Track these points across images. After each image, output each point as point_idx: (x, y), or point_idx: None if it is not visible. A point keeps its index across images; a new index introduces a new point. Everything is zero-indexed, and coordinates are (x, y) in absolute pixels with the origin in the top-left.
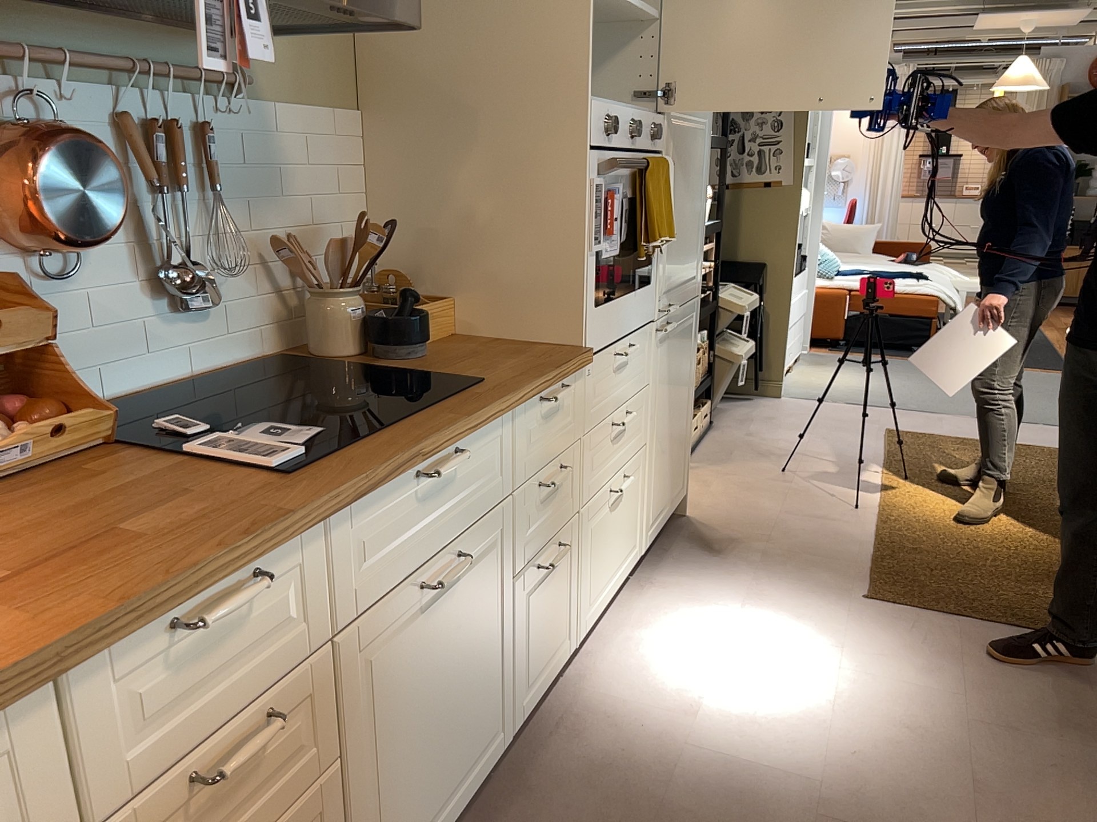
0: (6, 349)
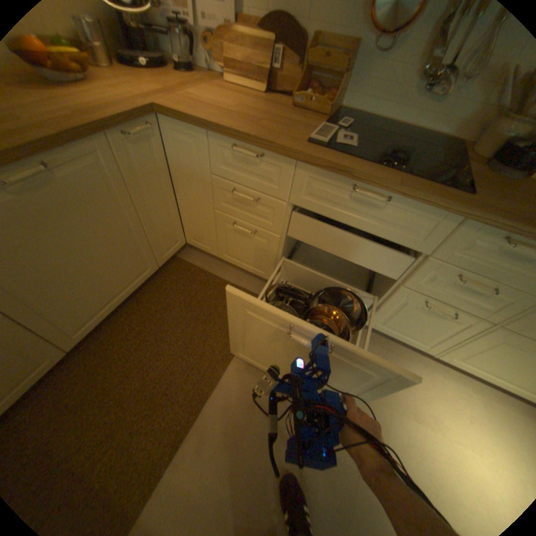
0: (328, 66)
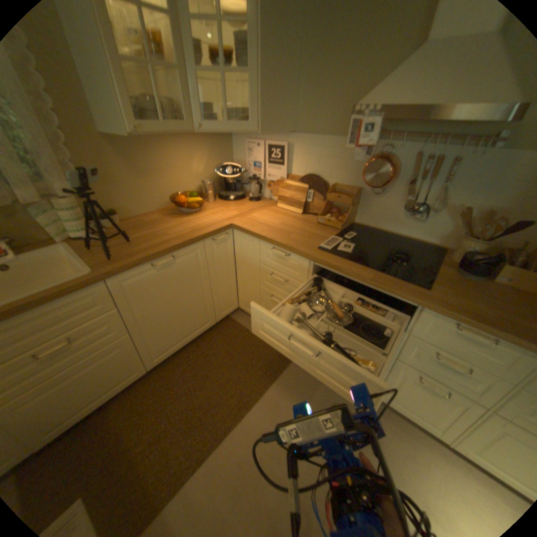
0: (340, 202)
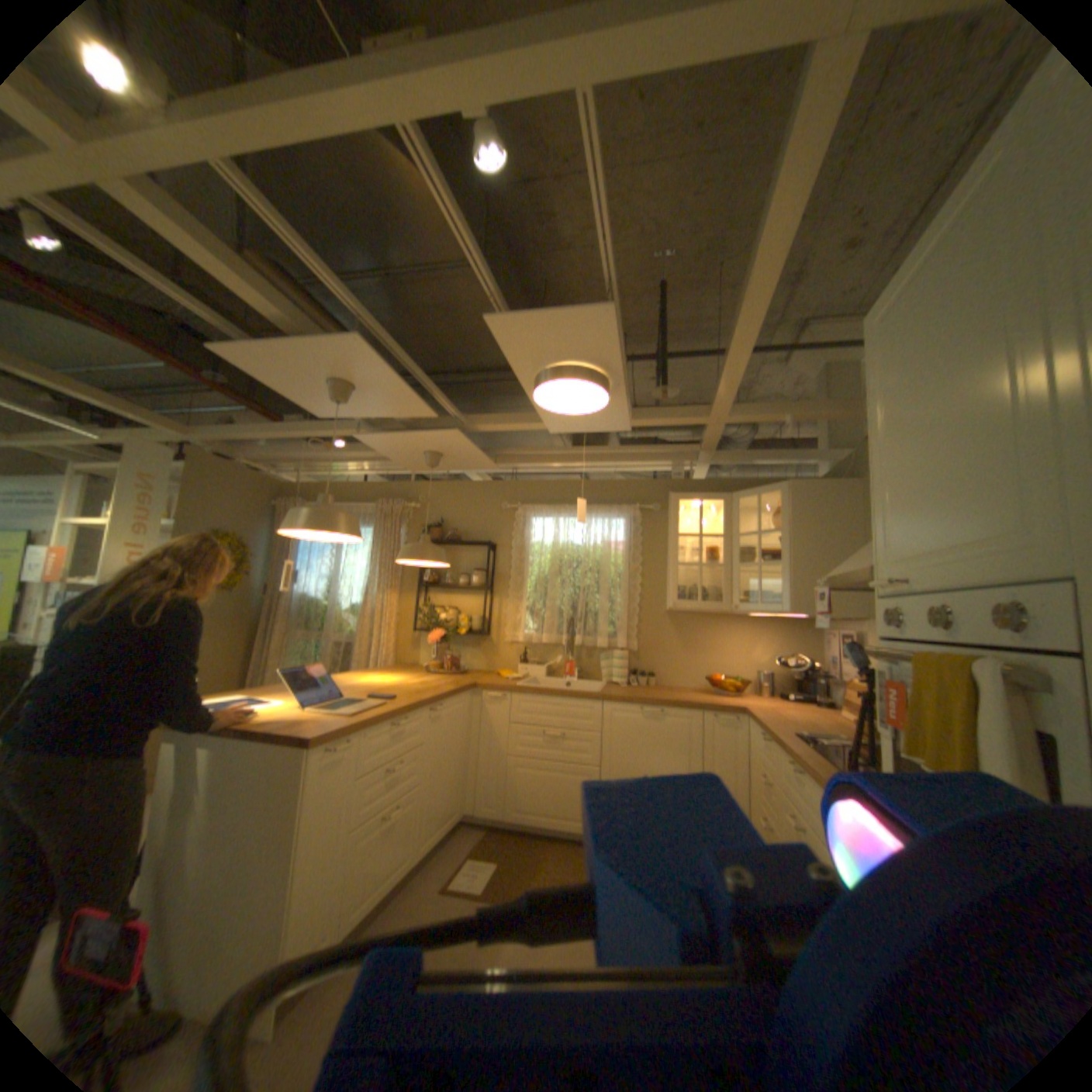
0: None
